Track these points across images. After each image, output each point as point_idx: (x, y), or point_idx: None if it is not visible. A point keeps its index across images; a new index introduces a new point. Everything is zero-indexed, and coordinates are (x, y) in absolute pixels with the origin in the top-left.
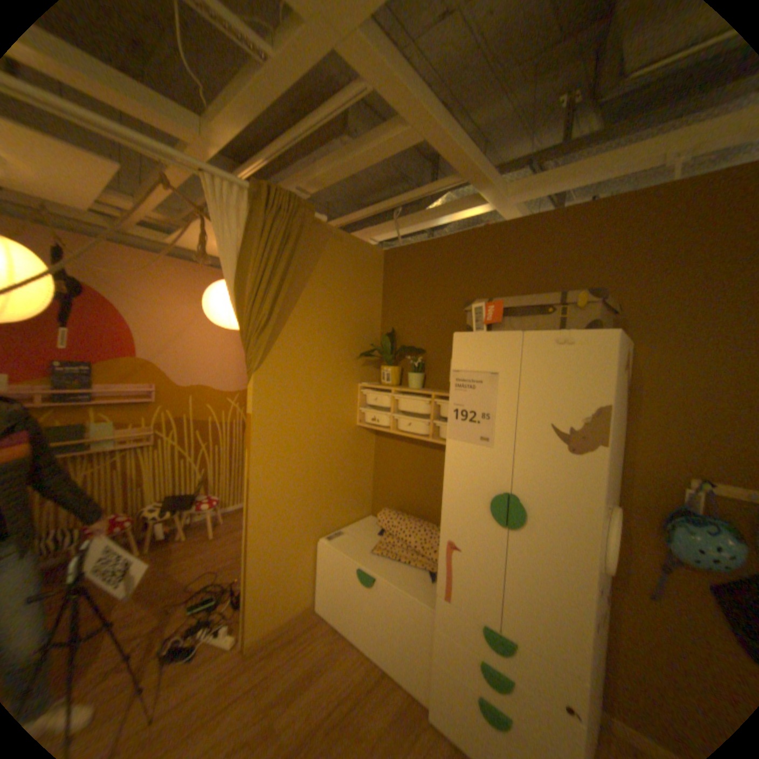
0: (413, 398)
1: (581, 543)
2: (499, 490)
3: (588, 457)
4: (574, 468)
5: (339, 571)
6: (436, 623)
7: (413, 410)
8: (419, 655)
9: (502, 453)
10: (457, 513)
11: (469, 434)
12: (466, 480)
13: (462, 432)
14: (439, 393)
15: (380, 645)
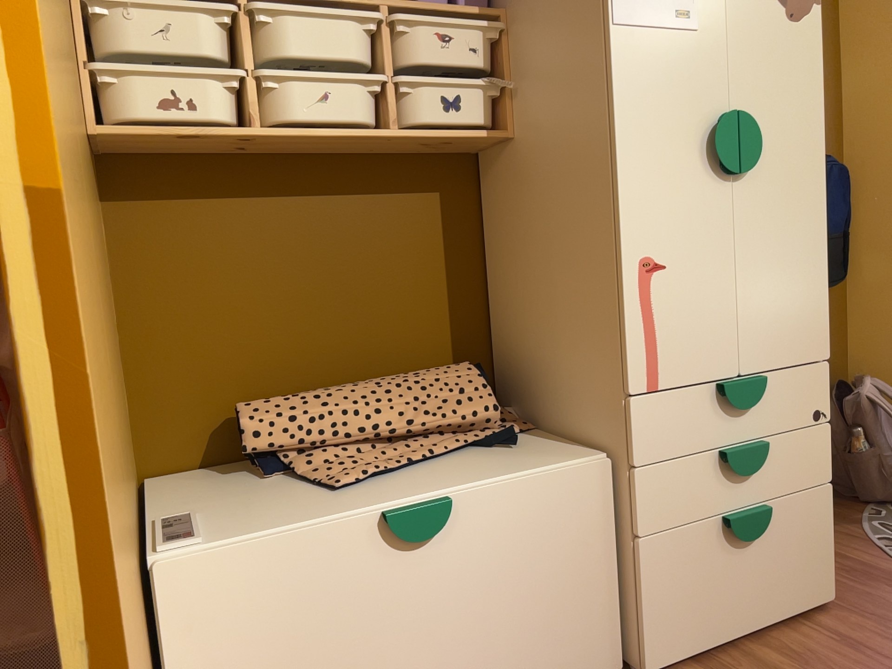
0: (328, 18)
1: (810, 159)
2: (715, 111)
3: (806, 23)
4: (795, 45)
5: (294, 592)
6: (634, 460)
7: (328, 54)
8: (587, 581)
9: (713, 38)
10: (653, 189)
11: (656, 8)
12: (661, 112)
13: (643, 5)
14: (400, 1)
15: (486, 664)
